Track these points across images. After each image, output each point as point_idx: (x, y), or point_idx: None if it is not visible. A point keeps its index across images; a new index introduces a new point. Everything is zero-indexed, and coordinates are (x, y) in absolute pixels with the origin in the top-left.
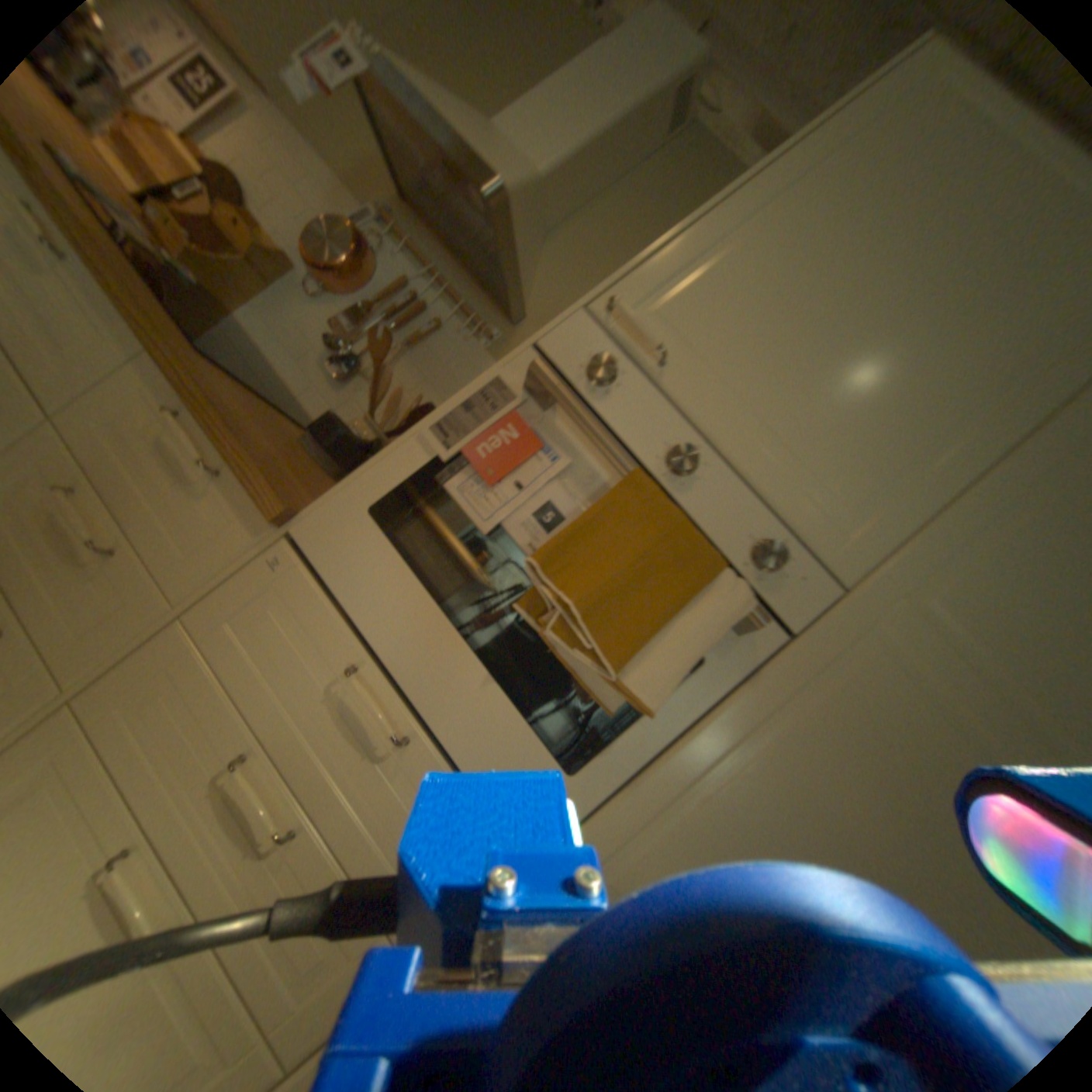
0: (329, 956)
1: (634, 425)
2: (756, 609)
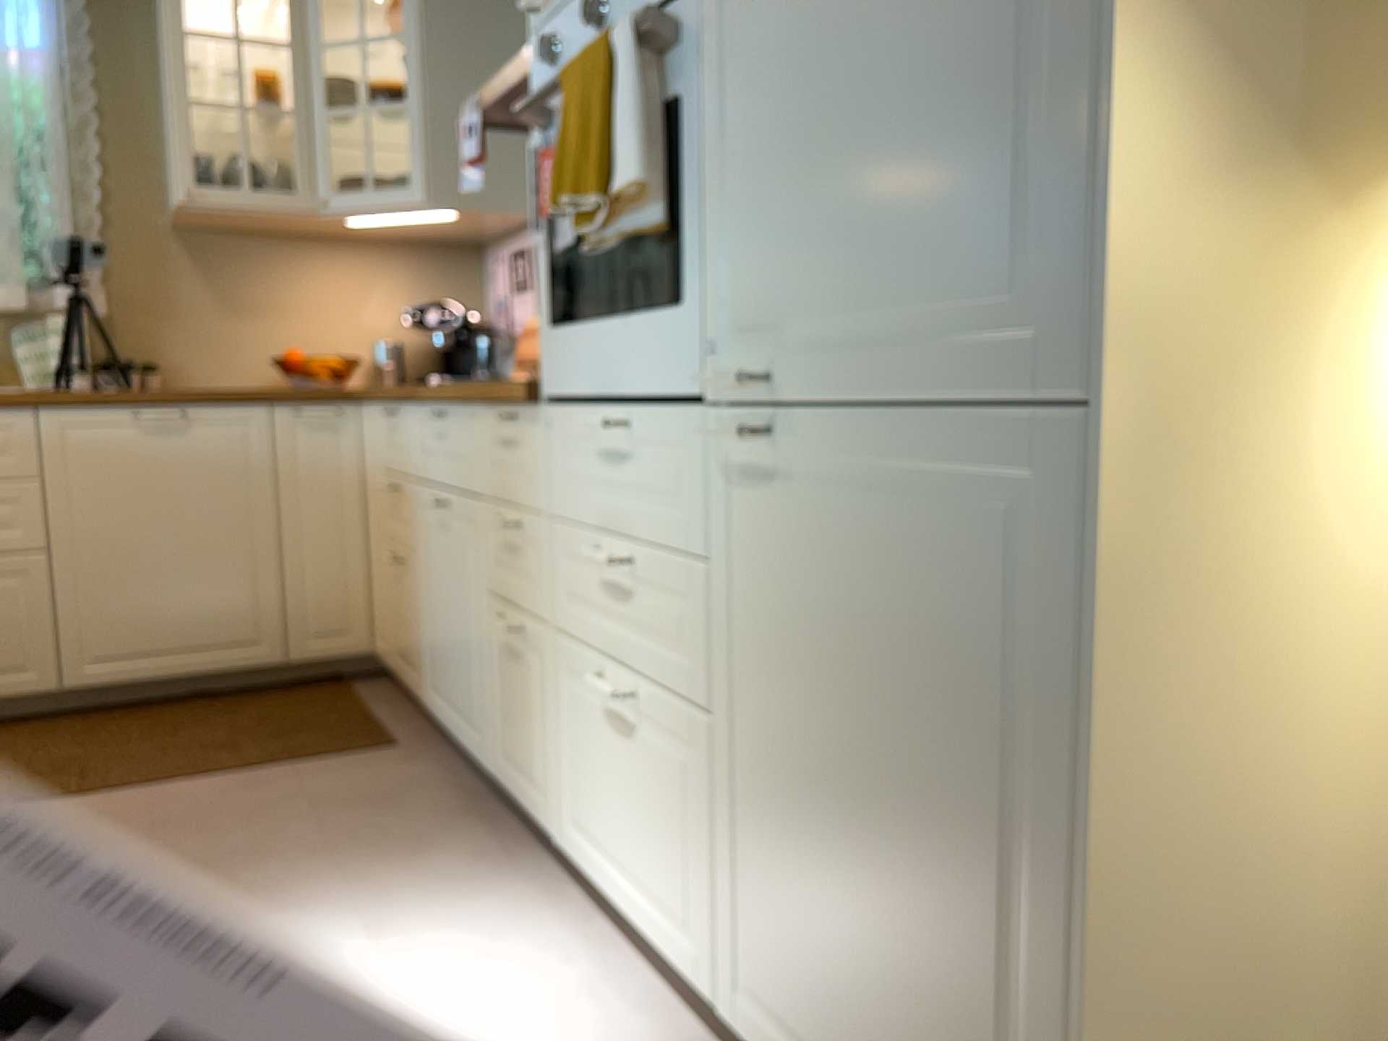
0: (688, 615)
1: (580, 39)
2: (639, 15)
